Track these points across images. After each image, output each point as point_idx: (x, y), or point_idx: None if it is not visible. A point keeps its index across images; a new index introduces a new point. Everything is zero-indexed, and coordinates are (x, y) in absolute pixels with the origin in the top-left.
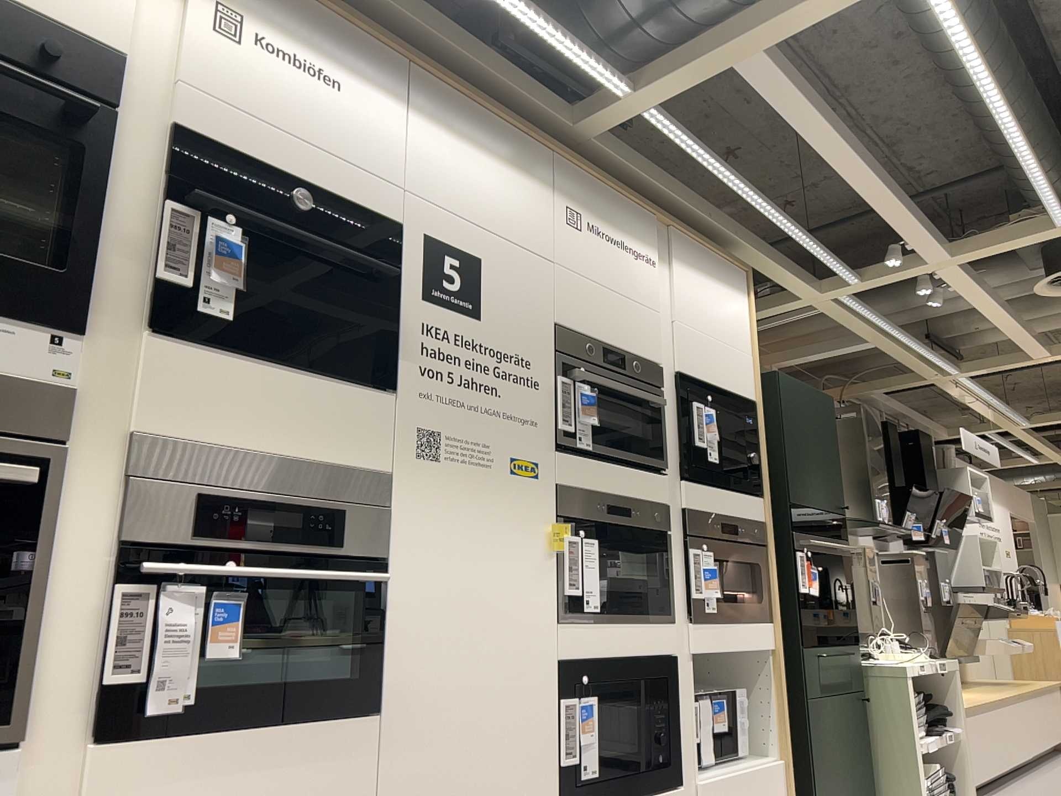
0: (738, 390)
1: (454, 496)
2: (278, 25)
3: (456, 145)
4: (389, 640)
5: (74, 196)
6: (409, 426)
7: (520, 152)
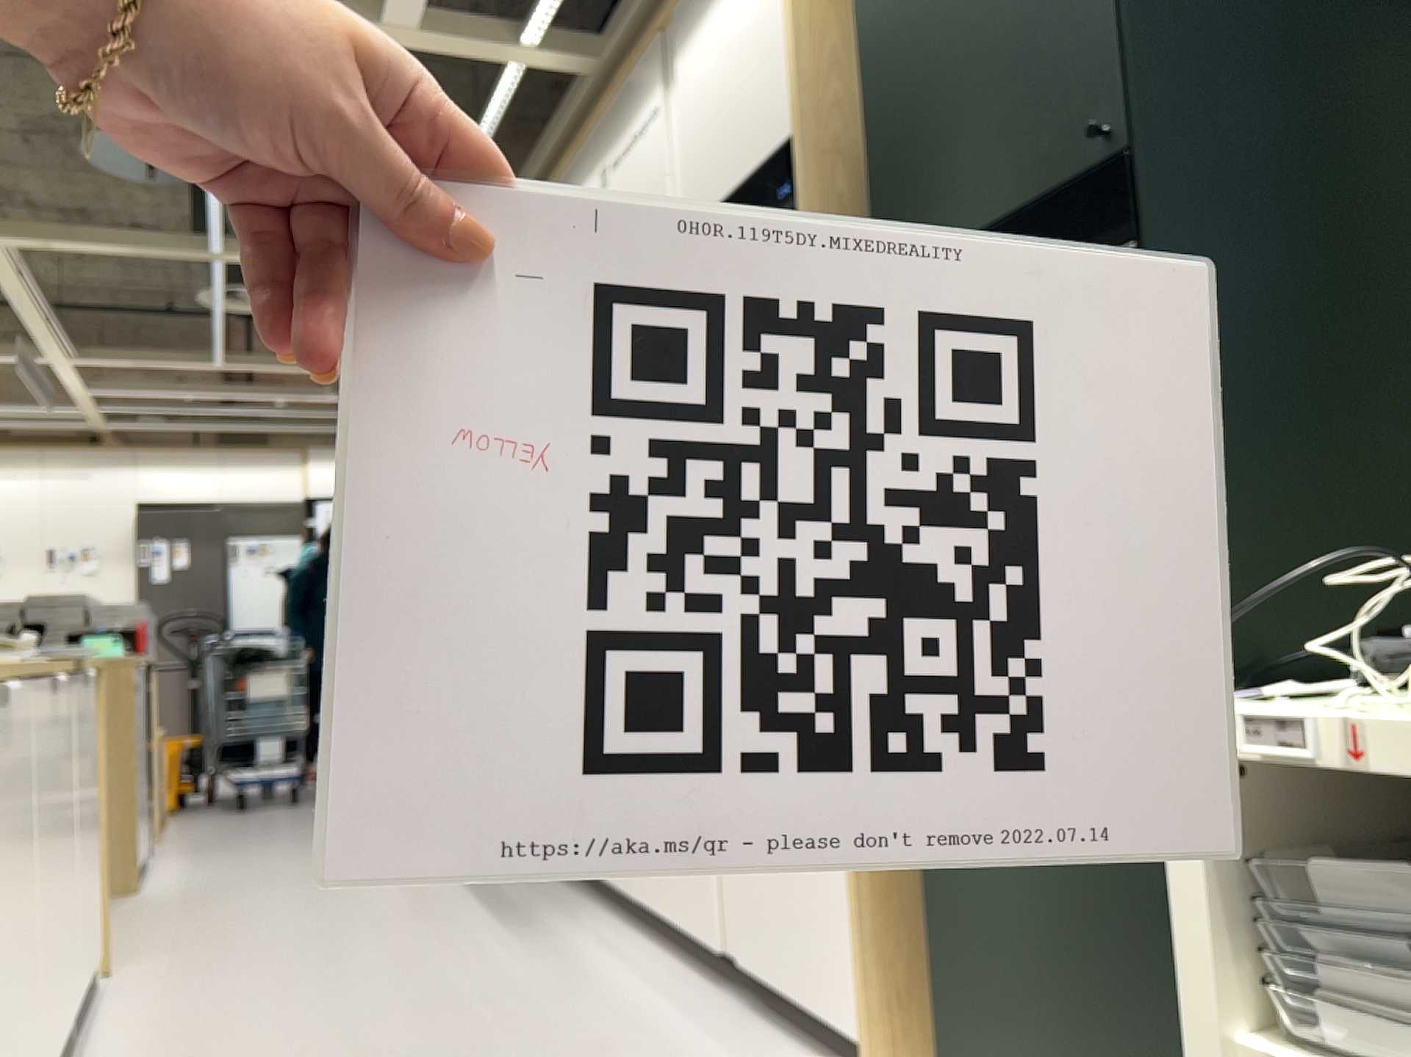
0: (769, 151)
1: None
2: None
3: None
4: None
5: None
6: None
7: (578, 174)
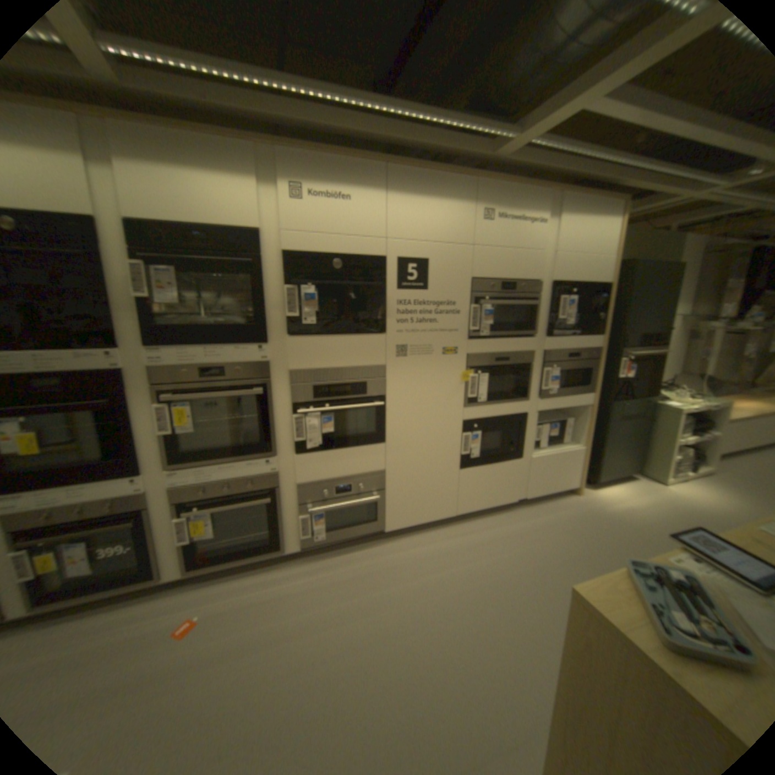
0: (600, 280)
1: (415, 368)
2: (317, 179)
3: (414, 201)
4: (388, 421)
5: (254, 295)
6: (393, 346)
7: (454, 188)
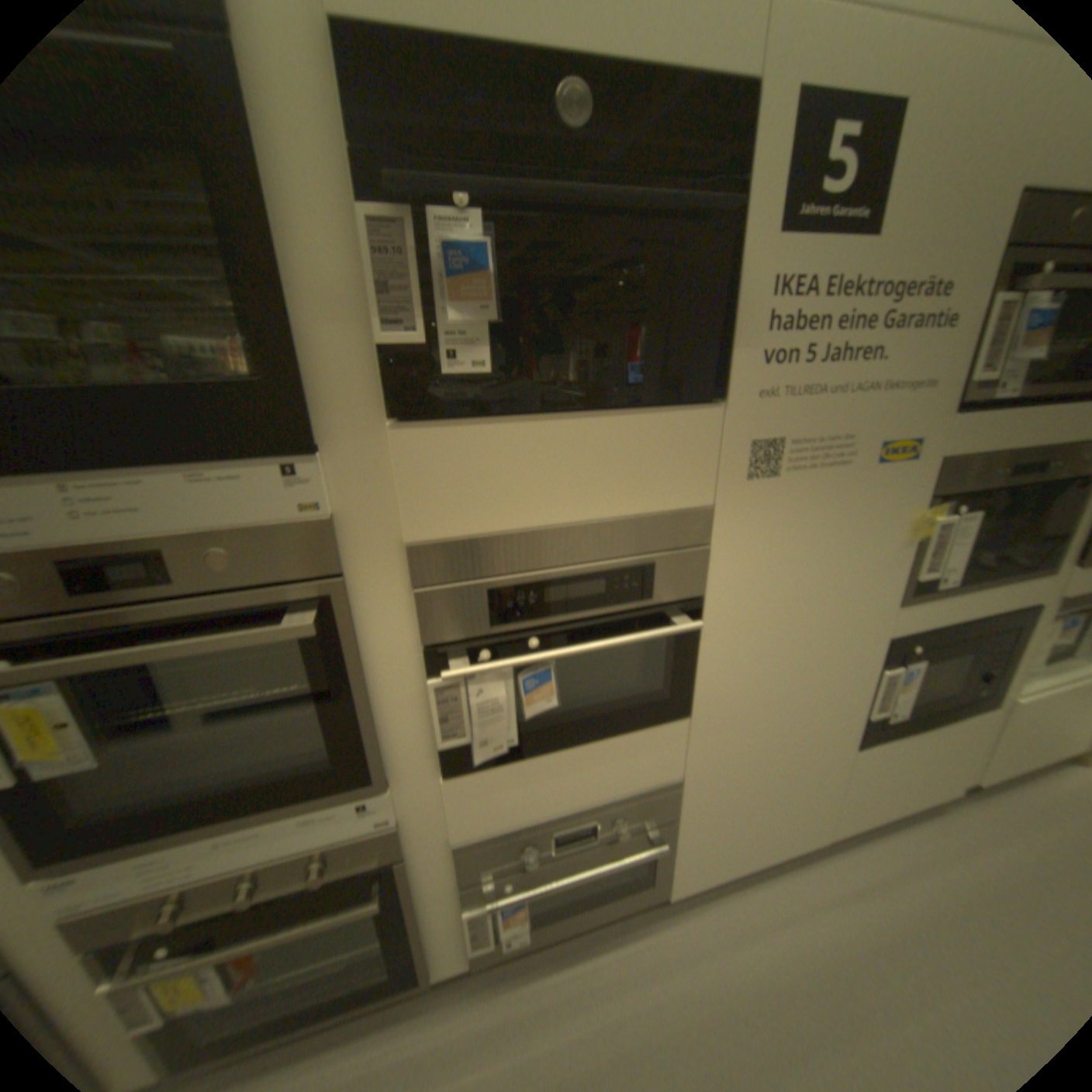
0: None
1: (797, 510)
2: None
3: None
4: (704, 664)
5: (226, 250)
6: (743, 442)
7: None
